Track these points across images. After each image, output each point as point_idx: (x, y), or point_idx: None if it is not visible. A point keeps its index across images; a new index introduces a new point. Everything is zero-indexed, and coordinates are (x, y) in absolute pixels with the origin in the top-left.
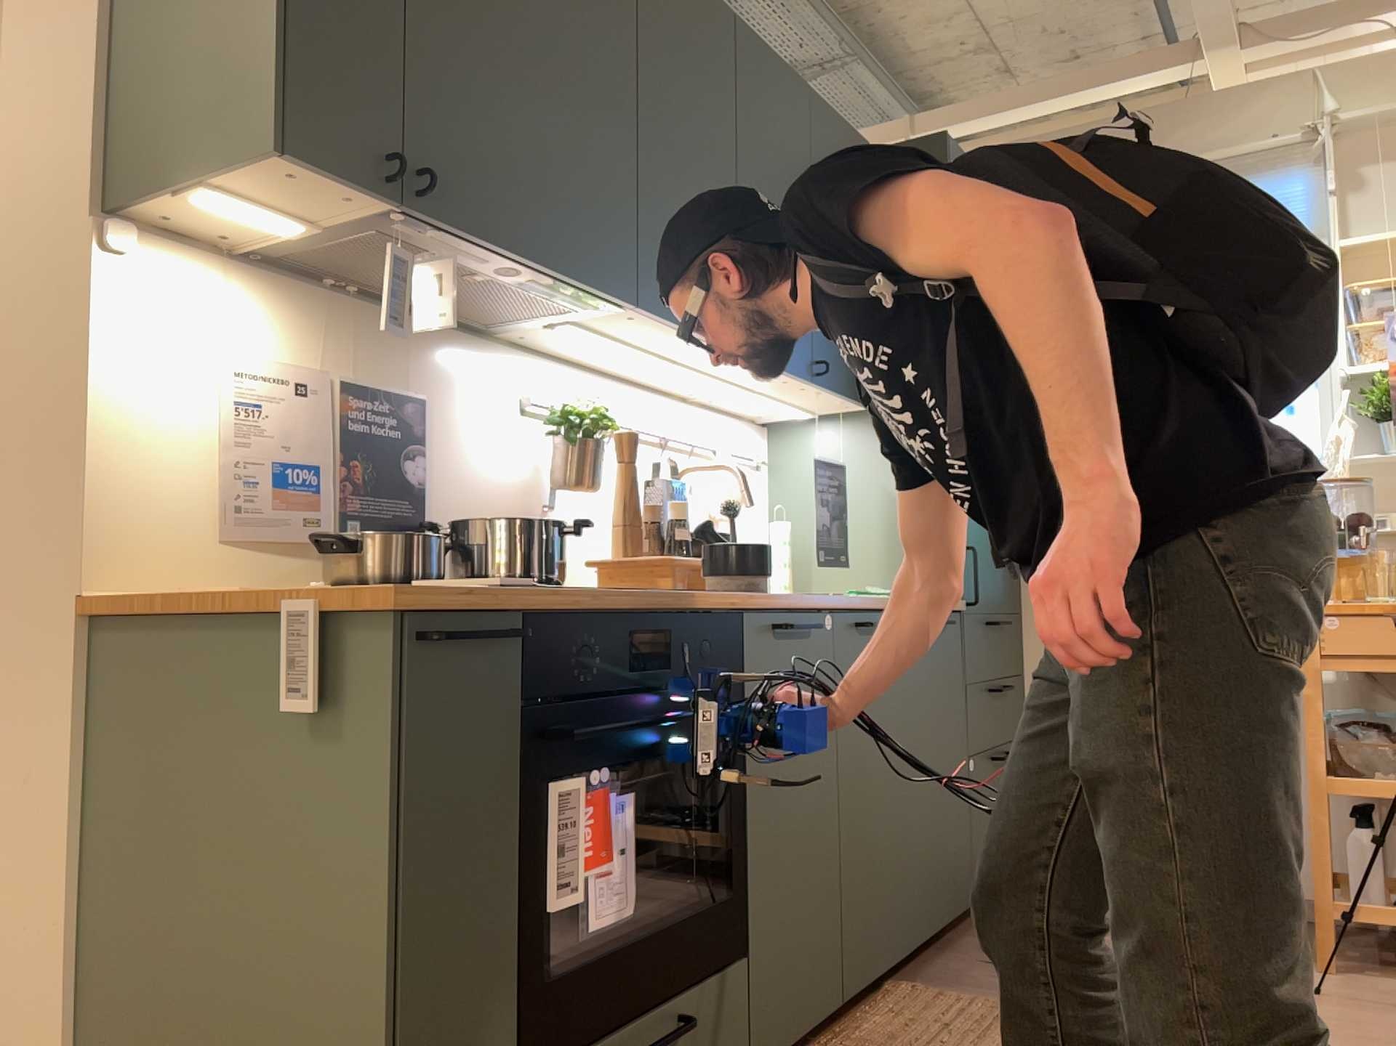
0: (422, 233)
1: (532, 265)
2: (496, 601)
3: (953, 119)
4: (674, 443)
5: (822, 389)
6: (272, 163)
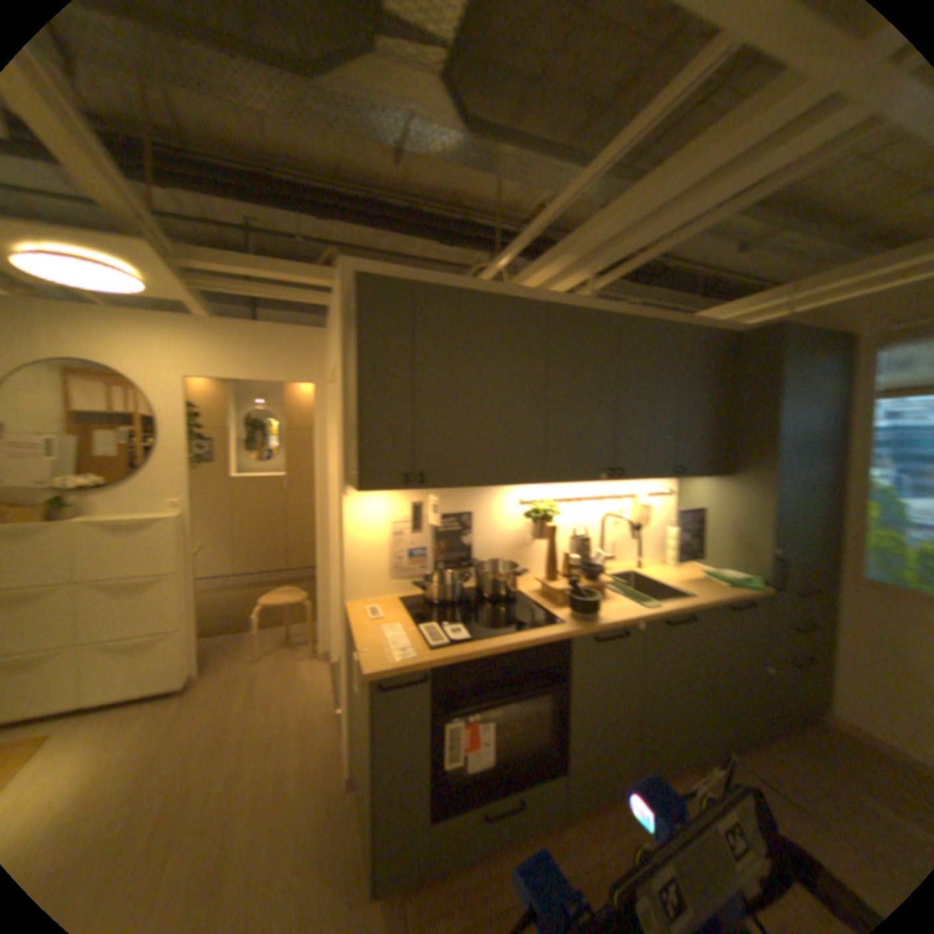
0: (430, 488)
1: (481, 486)
2: (414, 668)
3: (823, 280)
4: (607, 496)
5: (683, 477)
6: (360, 491)
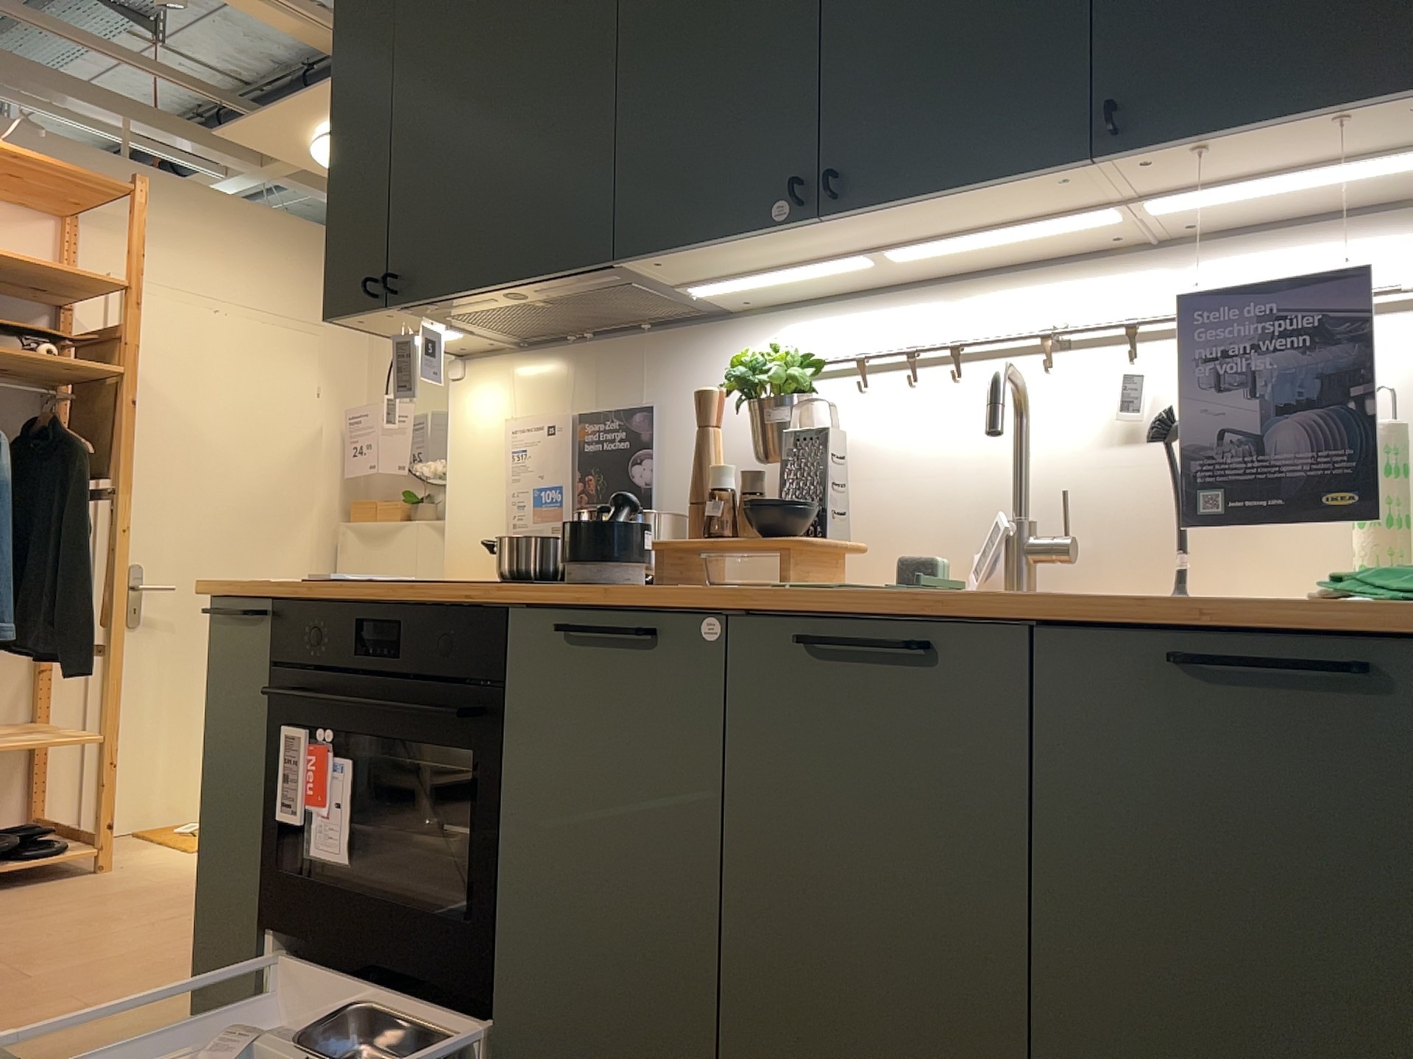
0: (439, 310)
1: (503, 288)
2: (249, 590)
3: None
4: (1092, 336)
5: (1185, 149)
6: (343, 324)
